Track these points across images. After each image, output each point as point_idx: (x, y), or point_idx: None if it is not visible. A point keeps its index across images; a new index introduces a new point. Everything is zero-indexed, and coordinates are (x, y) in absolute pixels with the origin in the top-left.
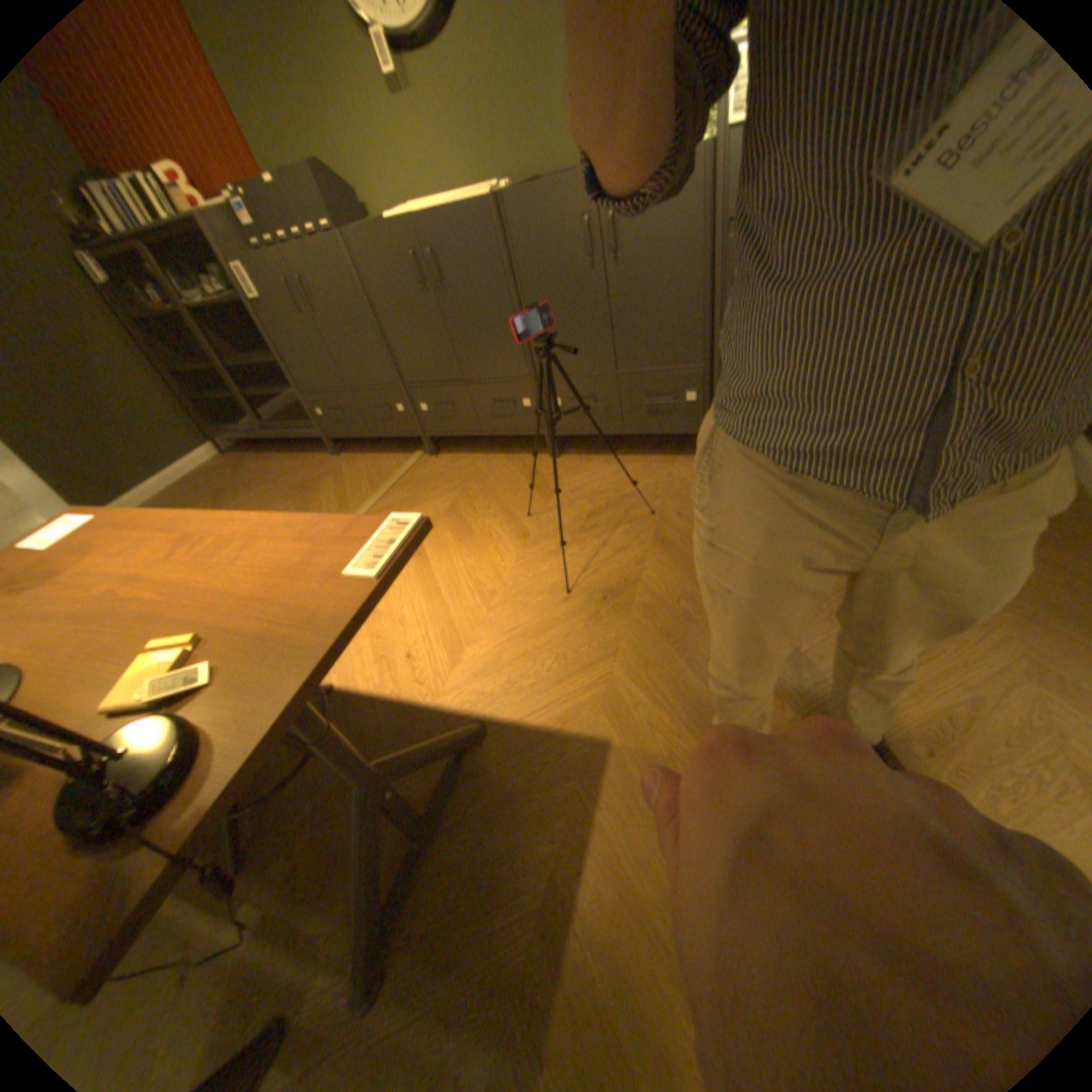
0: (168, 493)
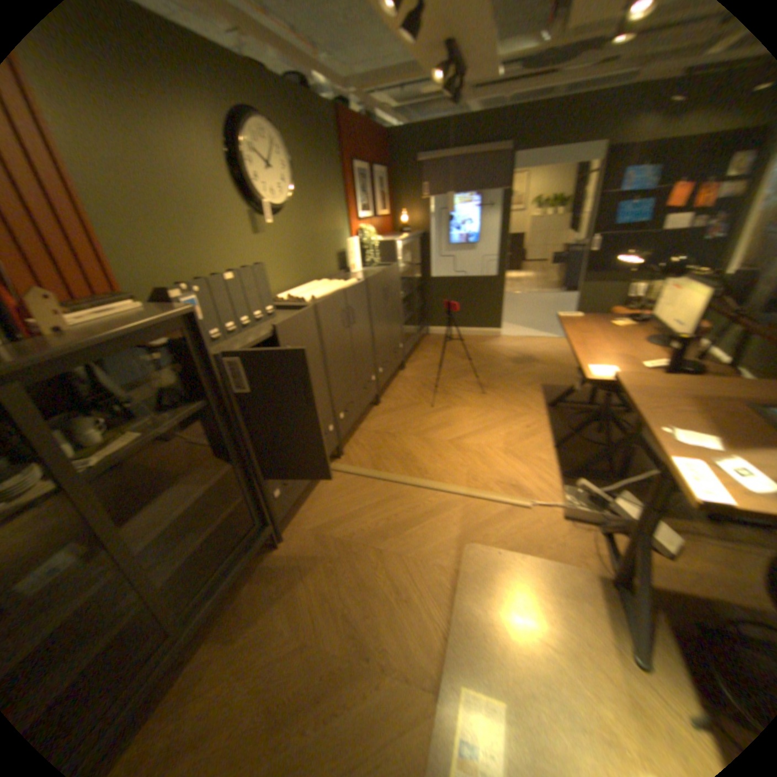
0: None
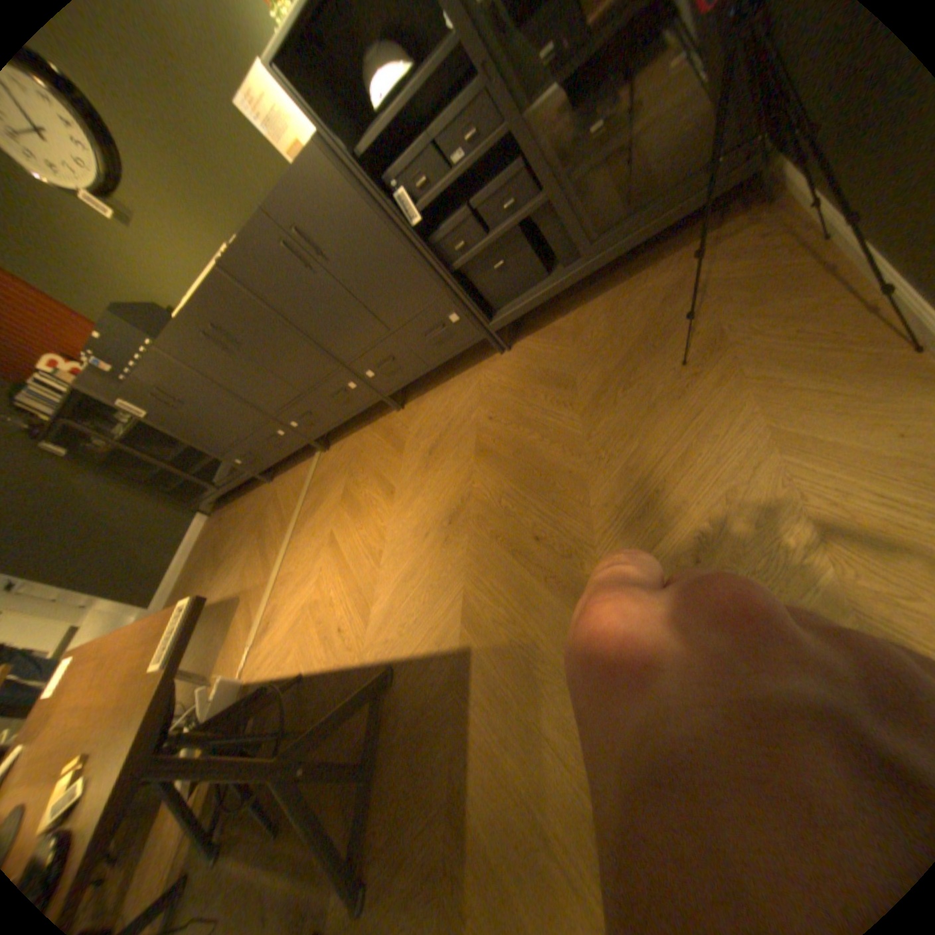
0: (191, 564)
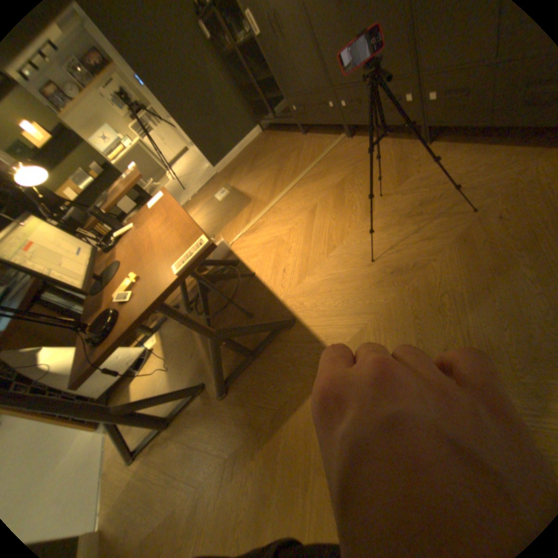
0: (241, 155)
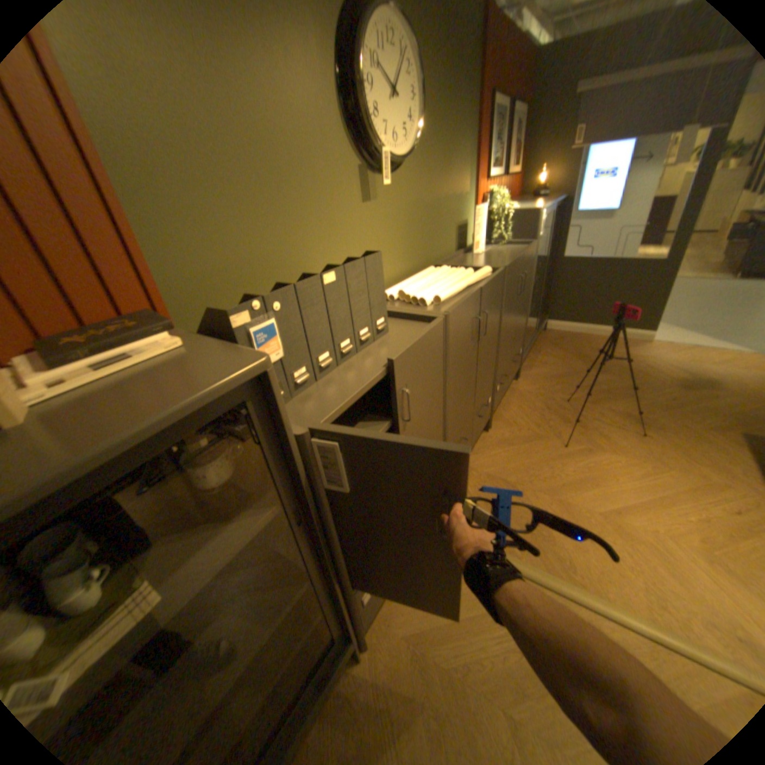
0: None
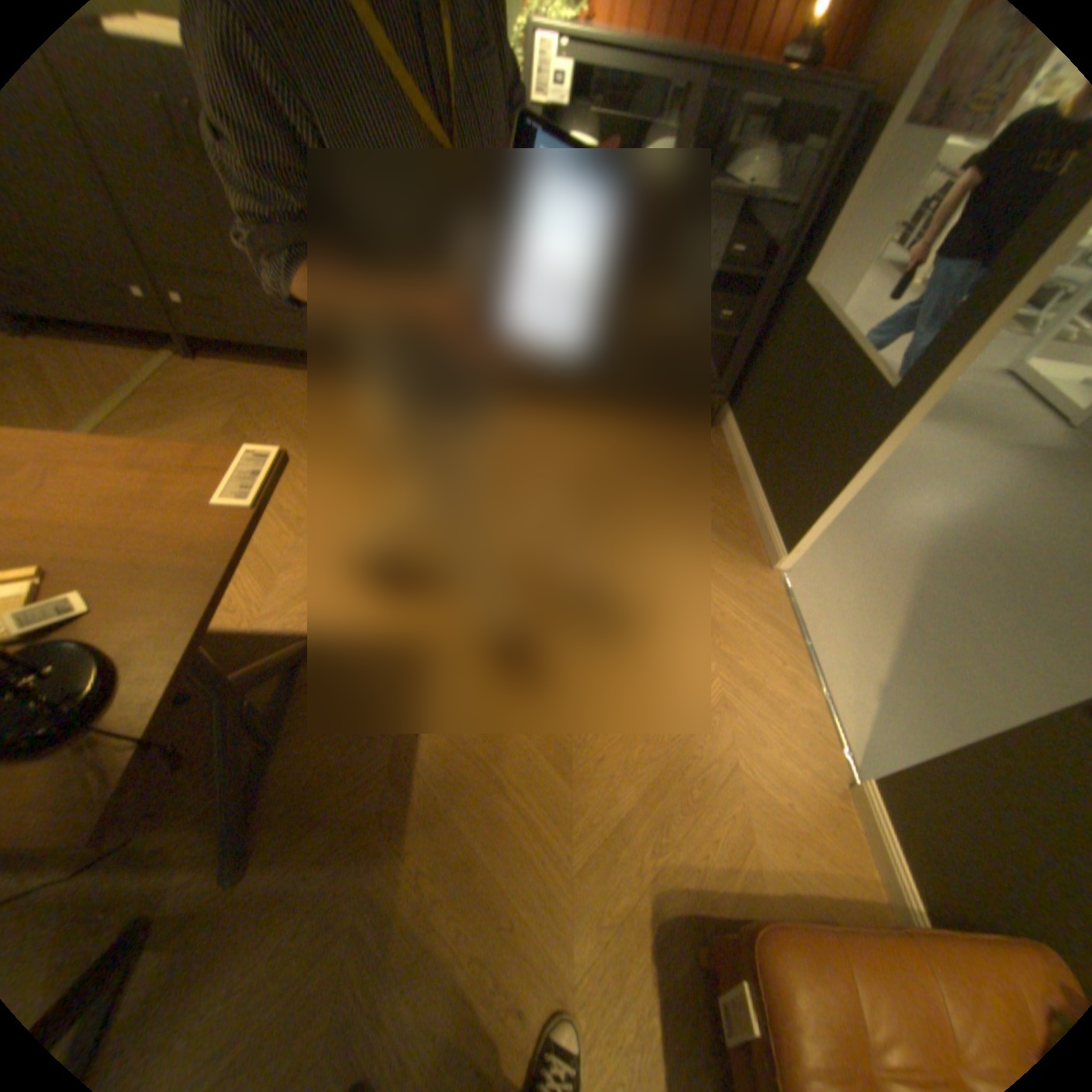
0: None
